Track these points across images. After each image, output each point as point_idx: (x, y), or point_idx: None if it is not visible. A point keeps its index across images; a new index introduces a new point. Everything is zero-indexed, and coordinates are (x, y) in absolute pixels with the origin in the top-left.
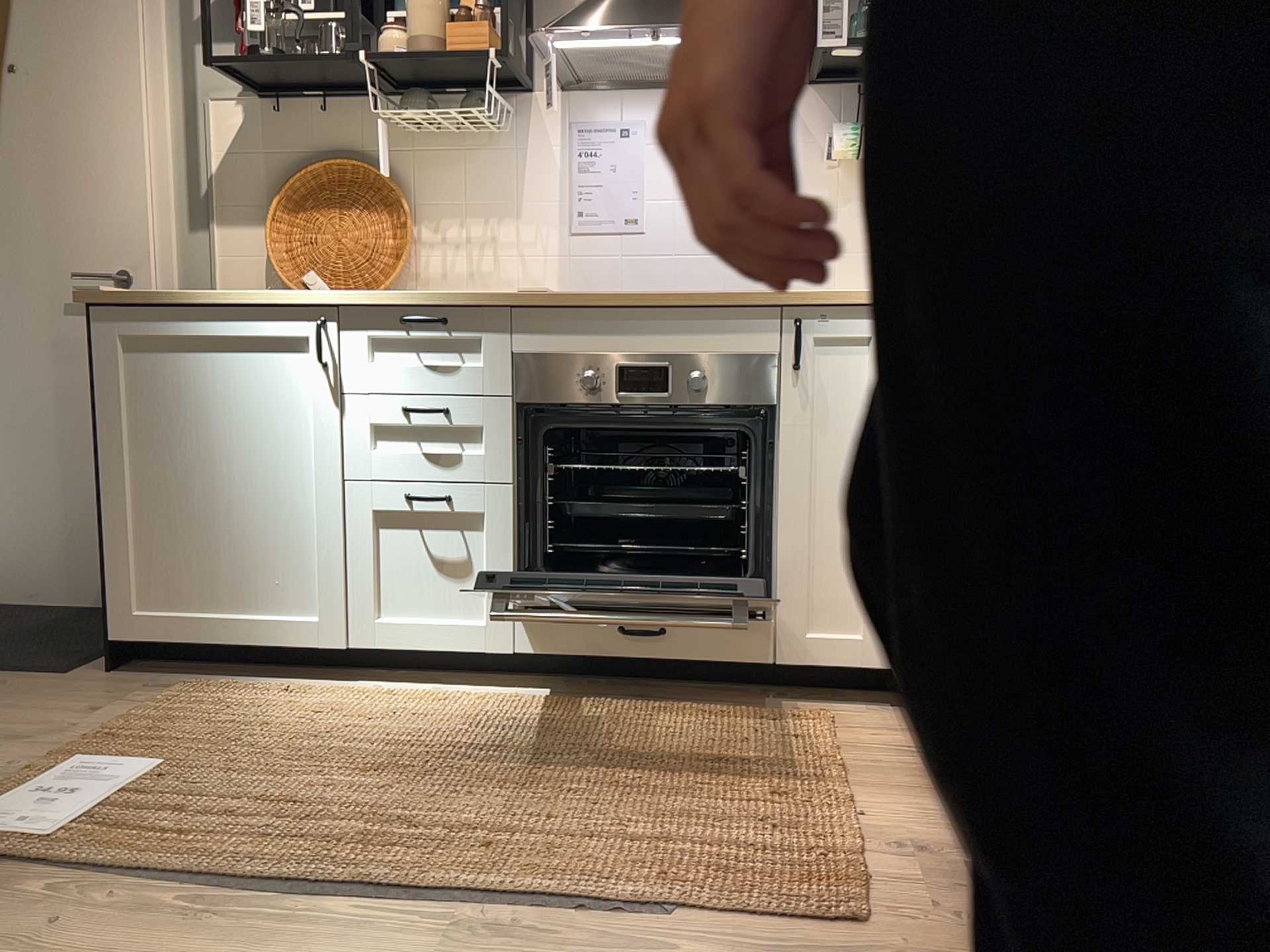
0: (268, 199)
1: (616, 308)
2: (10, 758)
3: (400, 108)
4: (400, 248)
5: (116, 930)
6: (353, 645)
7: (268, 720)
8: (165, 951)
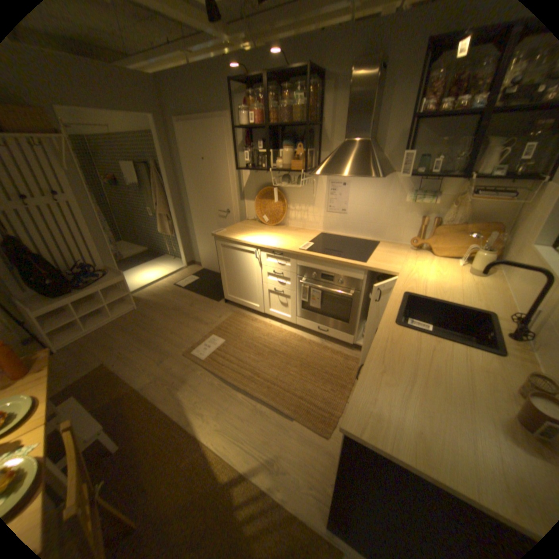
0: (256, 194)
1: (320, 260)
2: (204, 329)
3: (284, 175)
4: (284, 211)
5: (207, 385)
6: (265, 312)
7: (246, 329)
8: (212, 394)
